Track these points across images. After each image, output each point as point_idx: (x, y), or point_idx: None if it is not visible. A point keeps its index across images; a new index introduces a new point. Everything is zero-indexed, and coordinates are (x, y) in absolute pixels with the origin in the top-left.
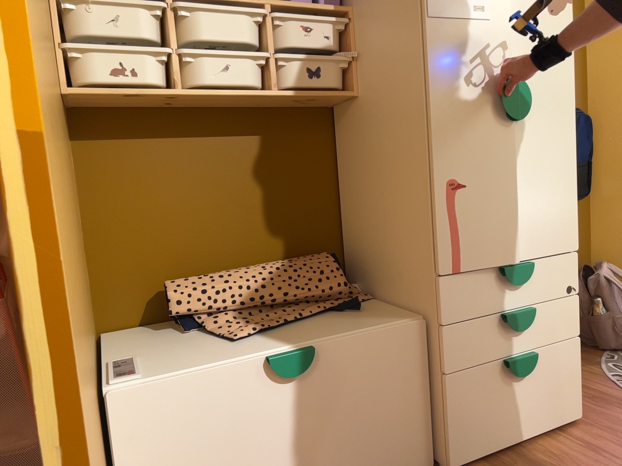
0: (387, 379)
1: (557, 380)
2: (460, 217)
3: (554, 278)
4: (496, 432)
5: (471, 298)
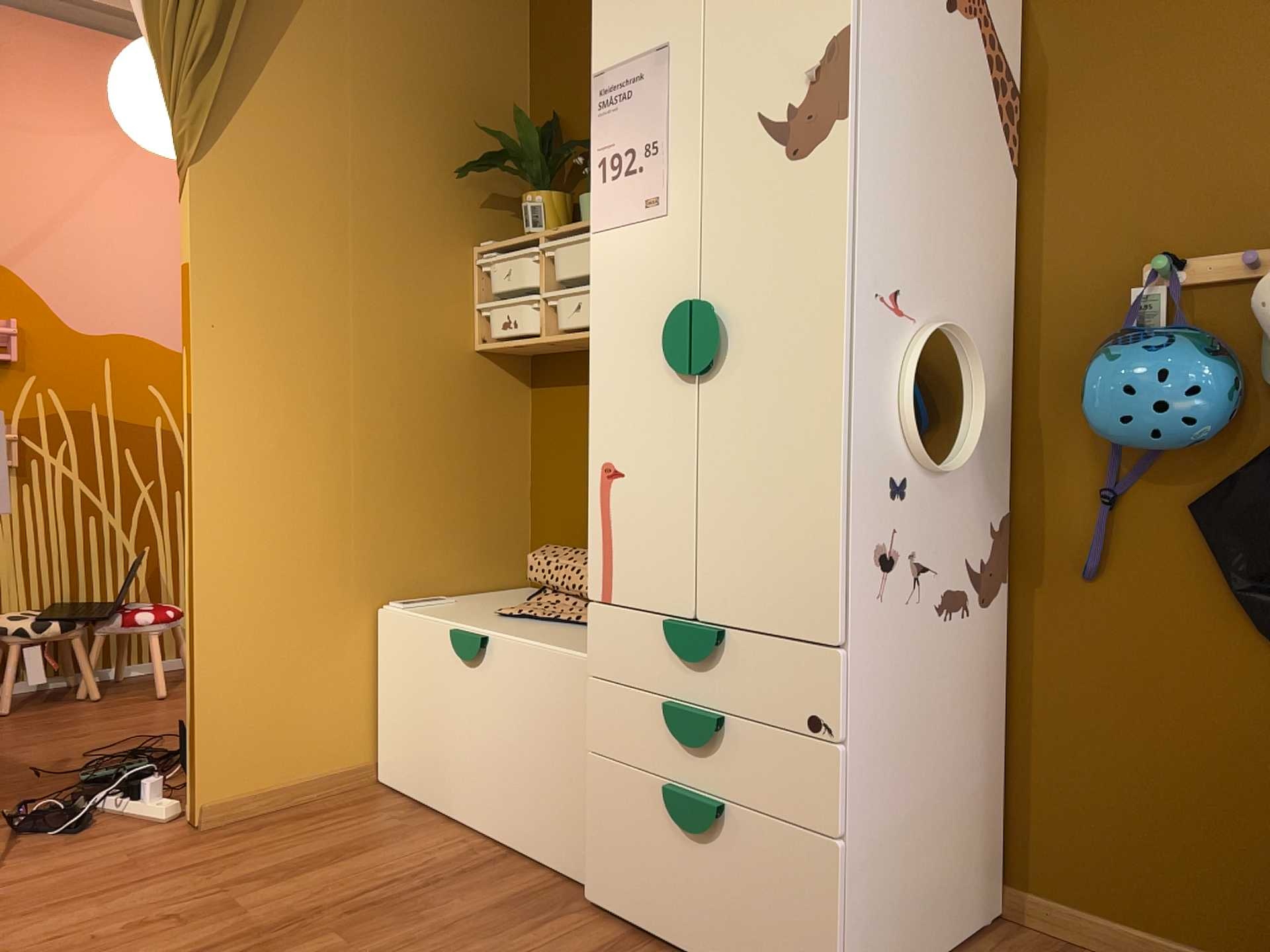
0: (549, 720)
1: (774, 899)
2: (614, 520)
3: (777, 684)
4: (650, 899)
5: (625, 652)
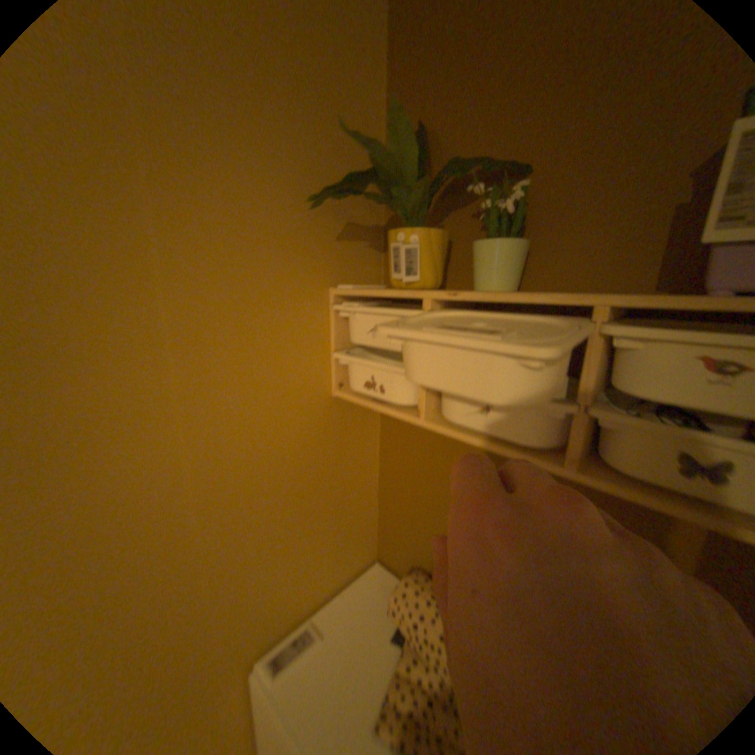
0: None
1: None
2: None
3: None
4: None
5: None
